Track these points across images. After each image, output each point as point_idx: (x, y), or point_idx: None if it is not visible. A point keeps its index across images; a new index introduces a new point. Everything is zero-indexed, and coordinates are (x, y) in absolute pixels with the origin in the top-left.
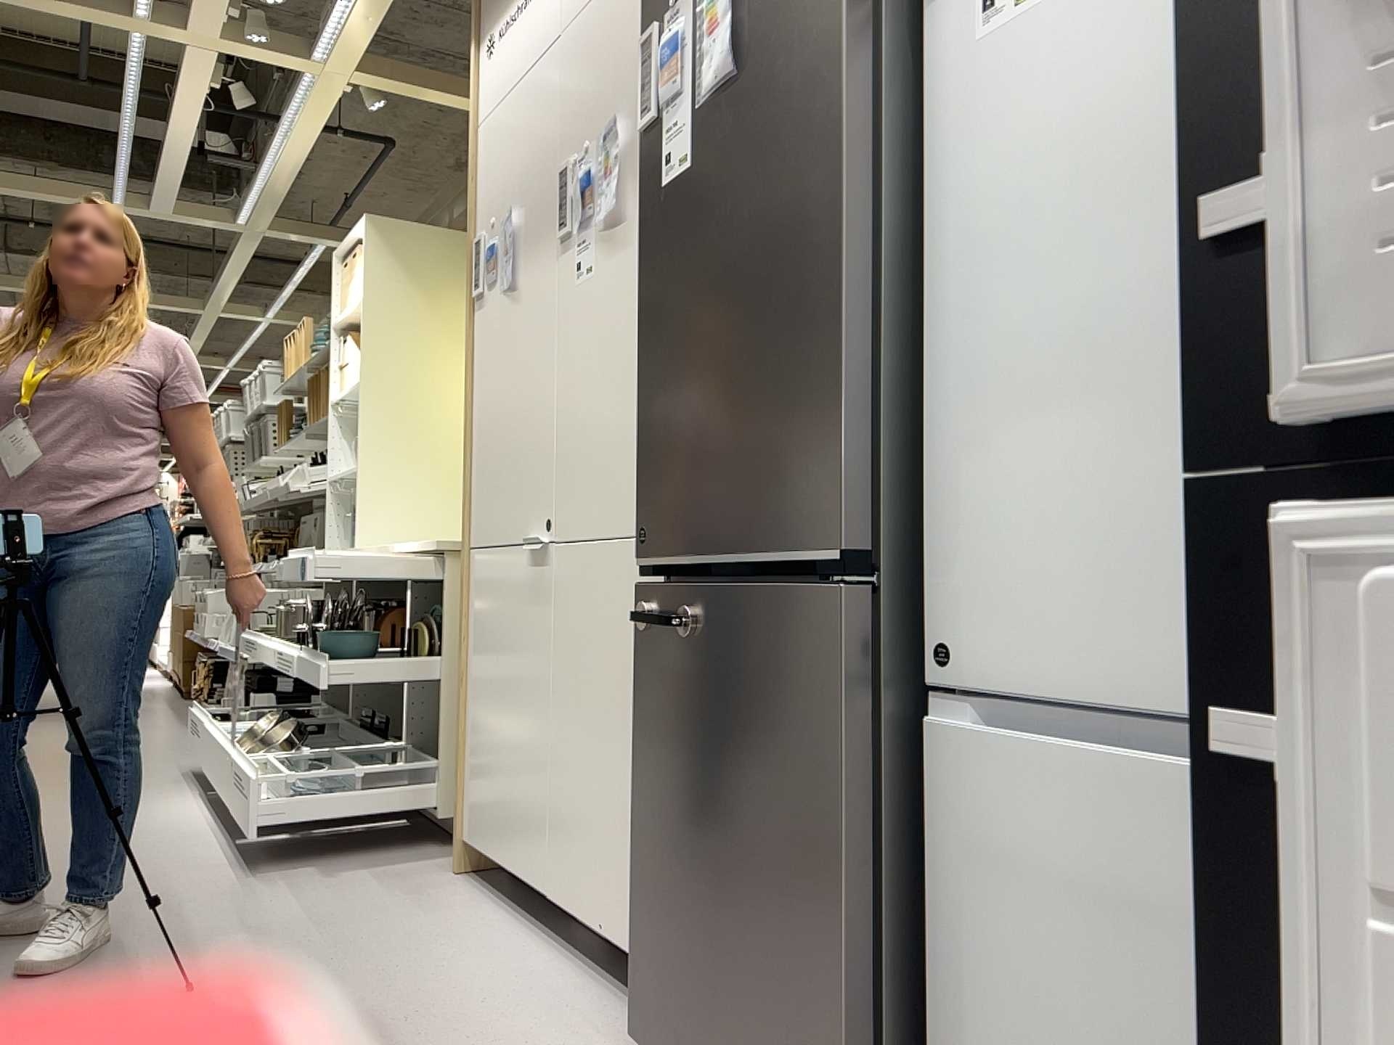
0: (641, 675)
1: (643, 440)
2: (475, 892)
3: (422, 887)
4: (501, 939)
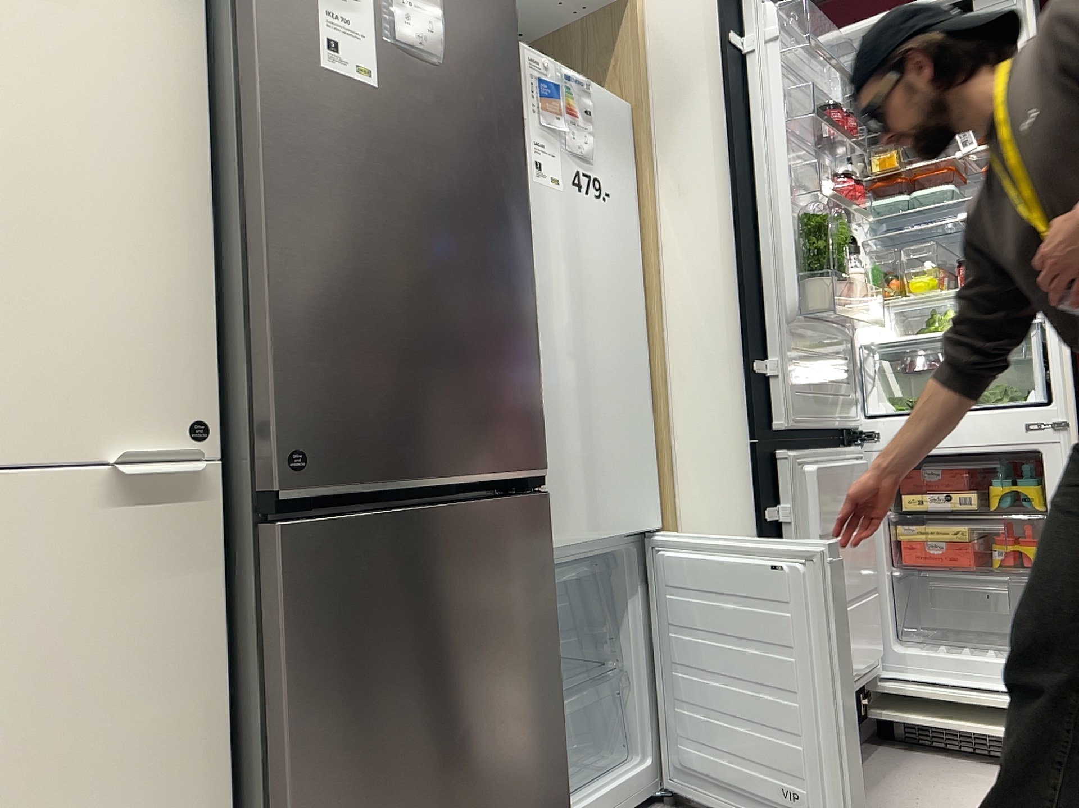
0: (299, 633)
1: (286, 342)
2: None
3: None
4: None
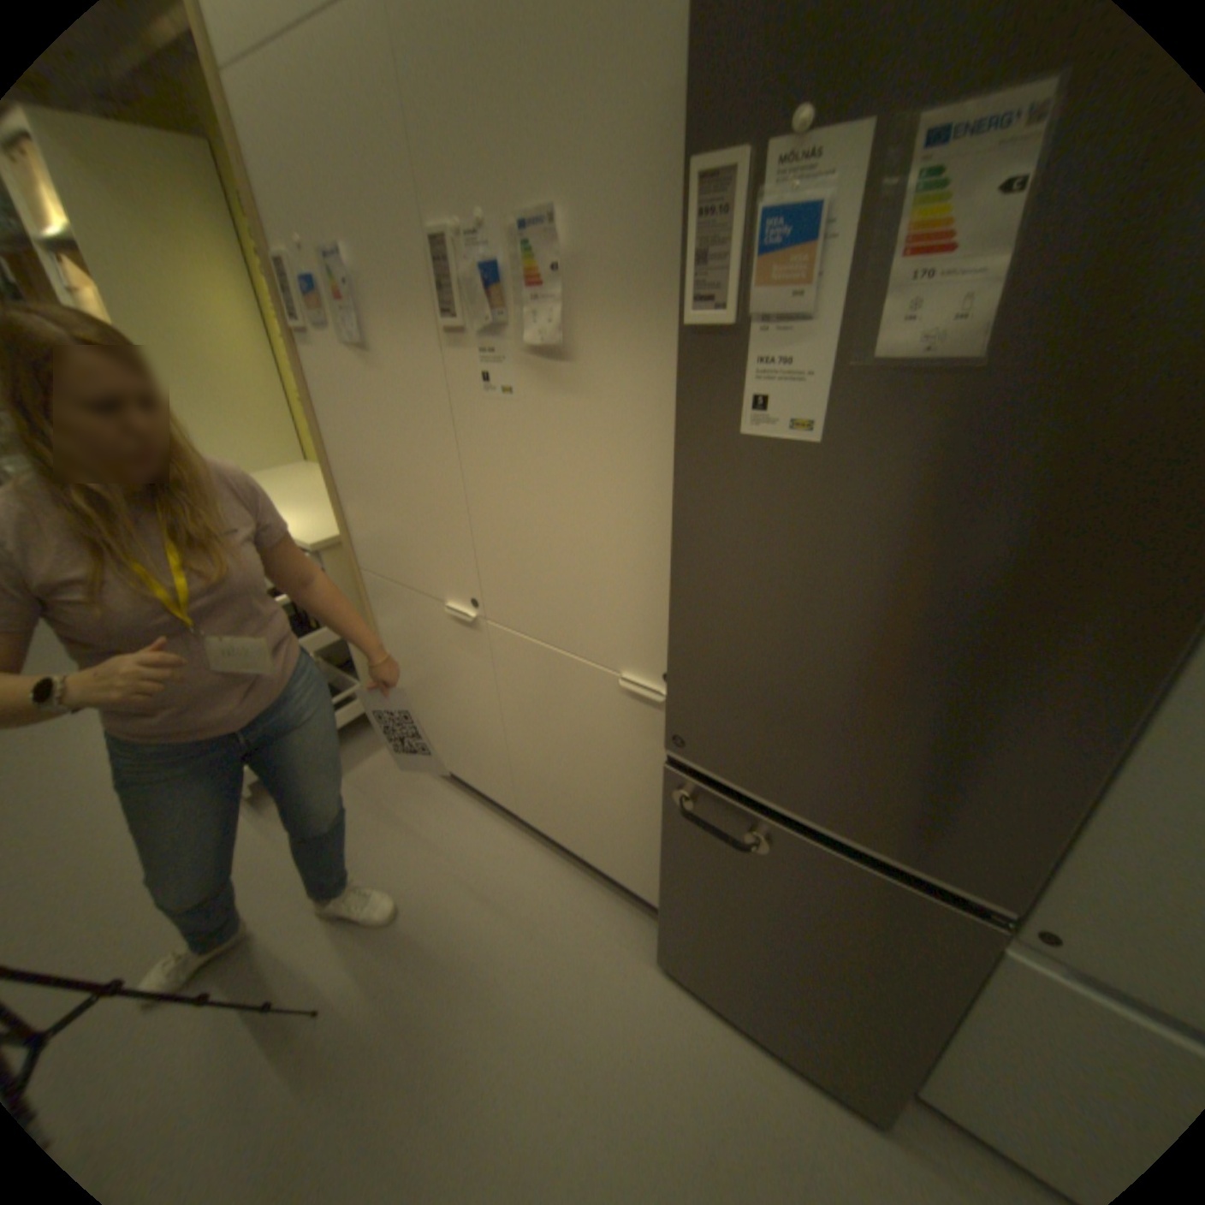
0: (674, 820)
1: (682, 669)
2: (438, 784)
3: (397, 789)
4: (489, 841)
